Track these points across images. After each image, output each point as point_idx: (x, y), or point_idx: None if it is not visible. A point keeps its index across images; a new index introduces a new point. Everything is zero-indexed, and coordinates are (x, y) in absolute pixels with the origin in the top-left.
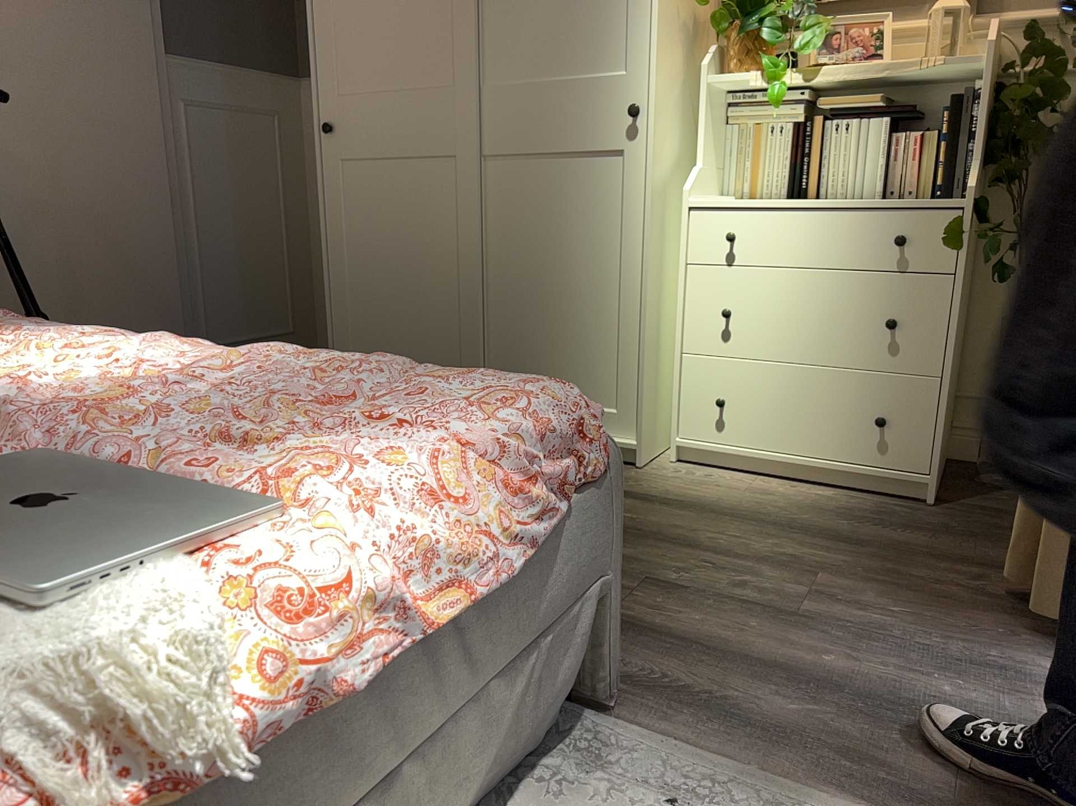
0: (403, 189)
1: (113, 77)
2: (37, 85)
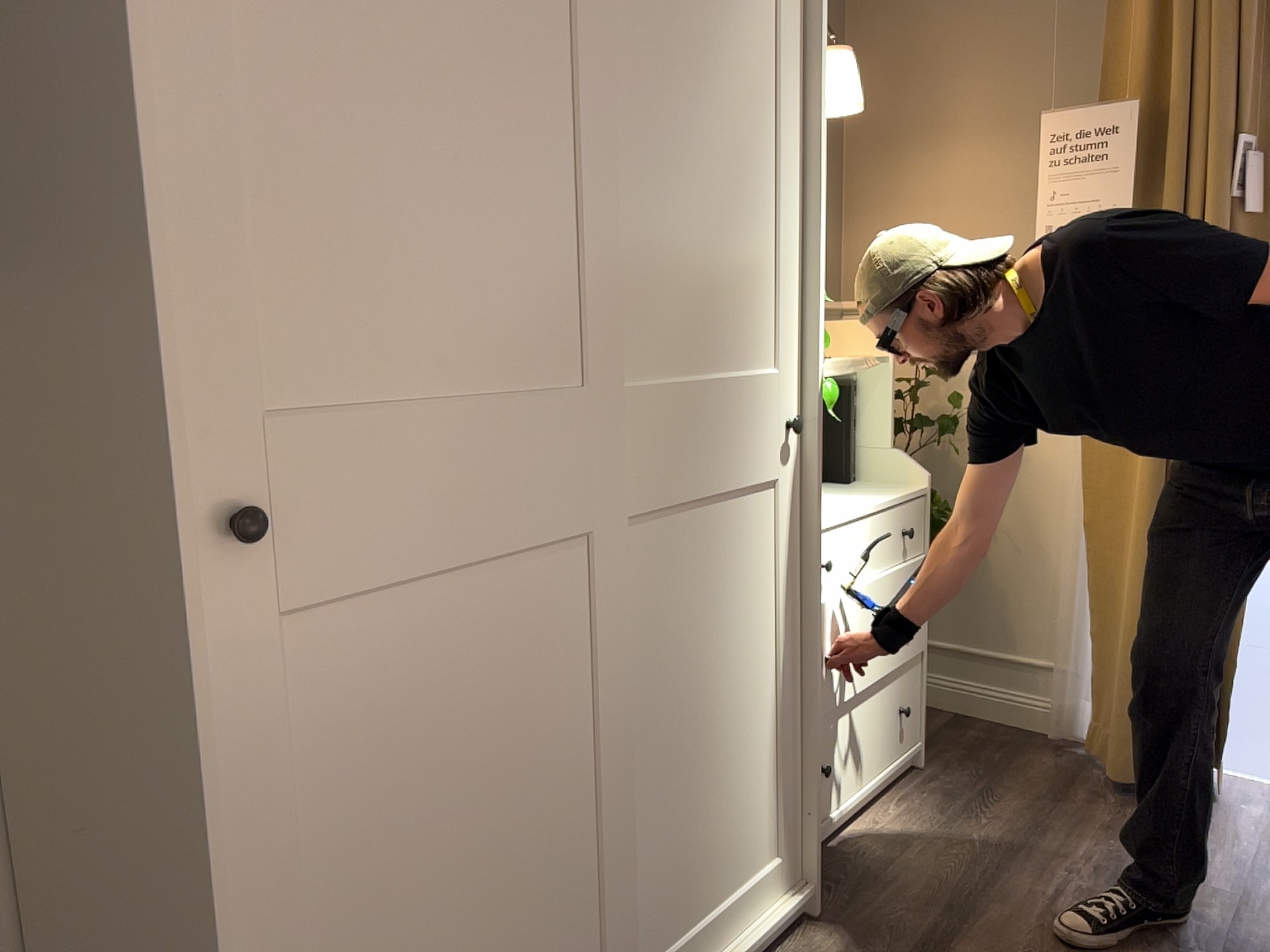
0: (475, 636)
1: None
2: None
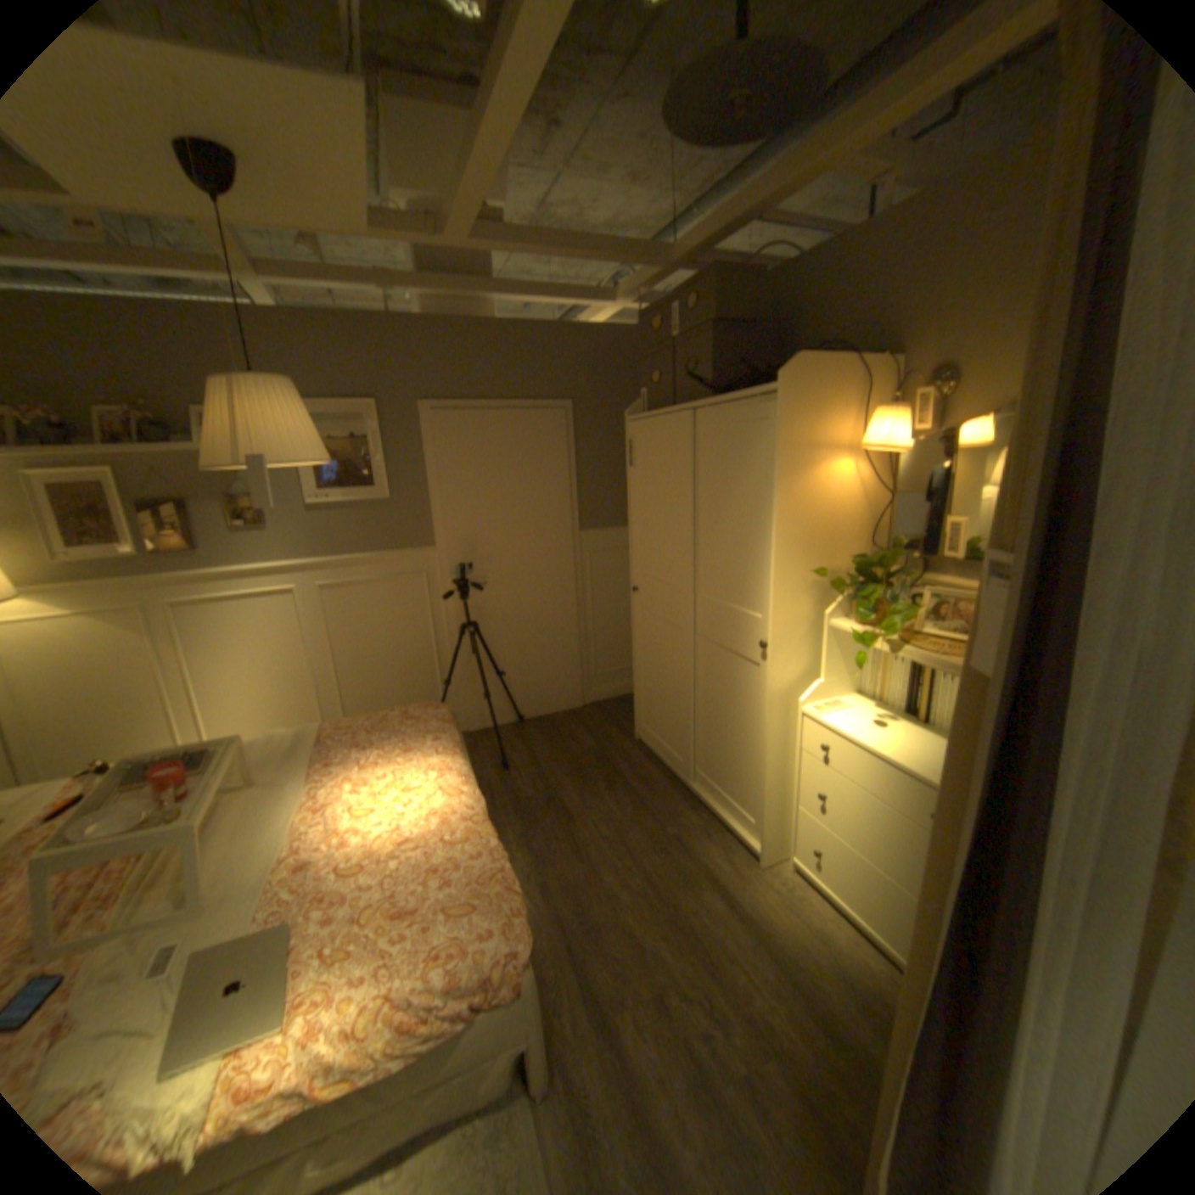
0: (662, 637)
1: (547, 553)
2: (510, 565)
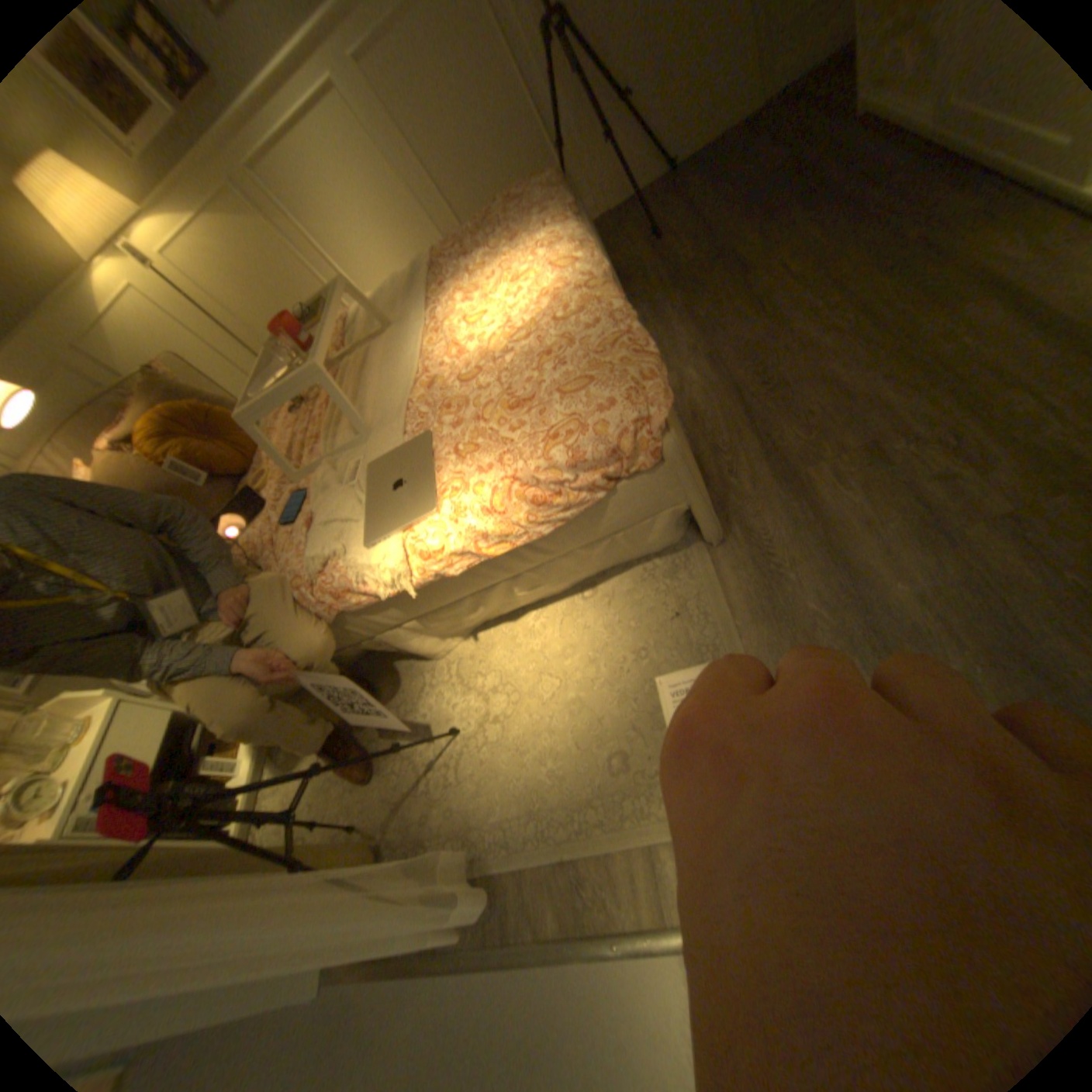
0: None
1: None
2: None
